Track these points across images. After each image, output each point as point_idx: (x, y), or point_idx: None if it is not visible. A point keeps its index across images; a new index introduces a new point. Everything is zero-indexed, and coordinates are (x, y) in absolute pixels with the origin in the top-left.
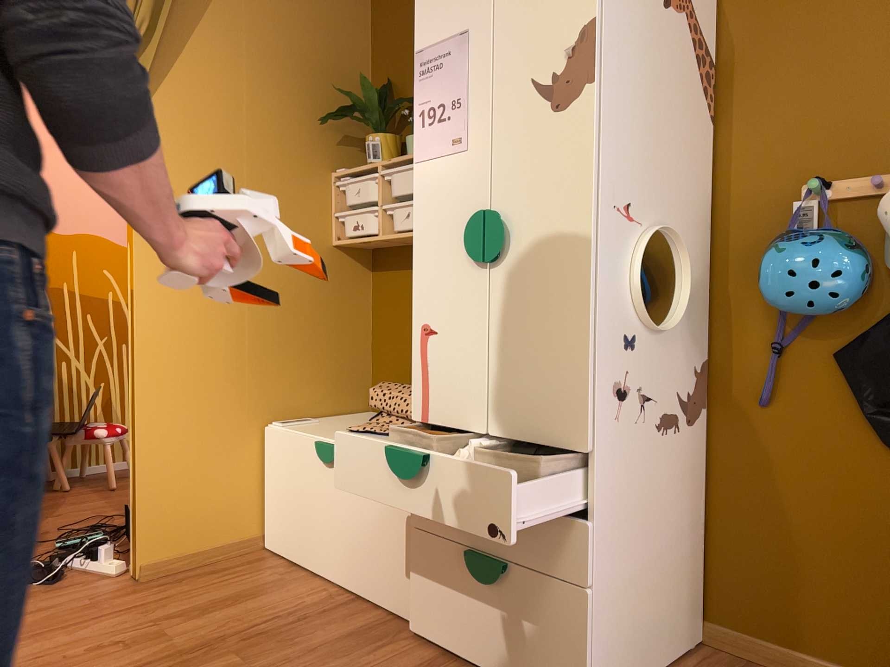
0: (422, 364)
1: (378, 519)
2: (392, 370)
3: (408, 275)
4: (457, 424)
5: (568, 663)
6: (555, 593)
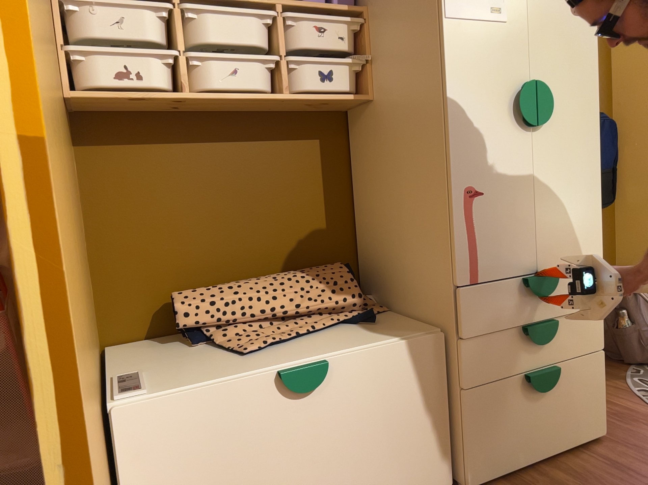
0: (469, 227)
1: (394, 415)
2: (144, 279)
3: (162, 152)
4: (509, 273)
5: (596, 403)
6: (586, 363)
